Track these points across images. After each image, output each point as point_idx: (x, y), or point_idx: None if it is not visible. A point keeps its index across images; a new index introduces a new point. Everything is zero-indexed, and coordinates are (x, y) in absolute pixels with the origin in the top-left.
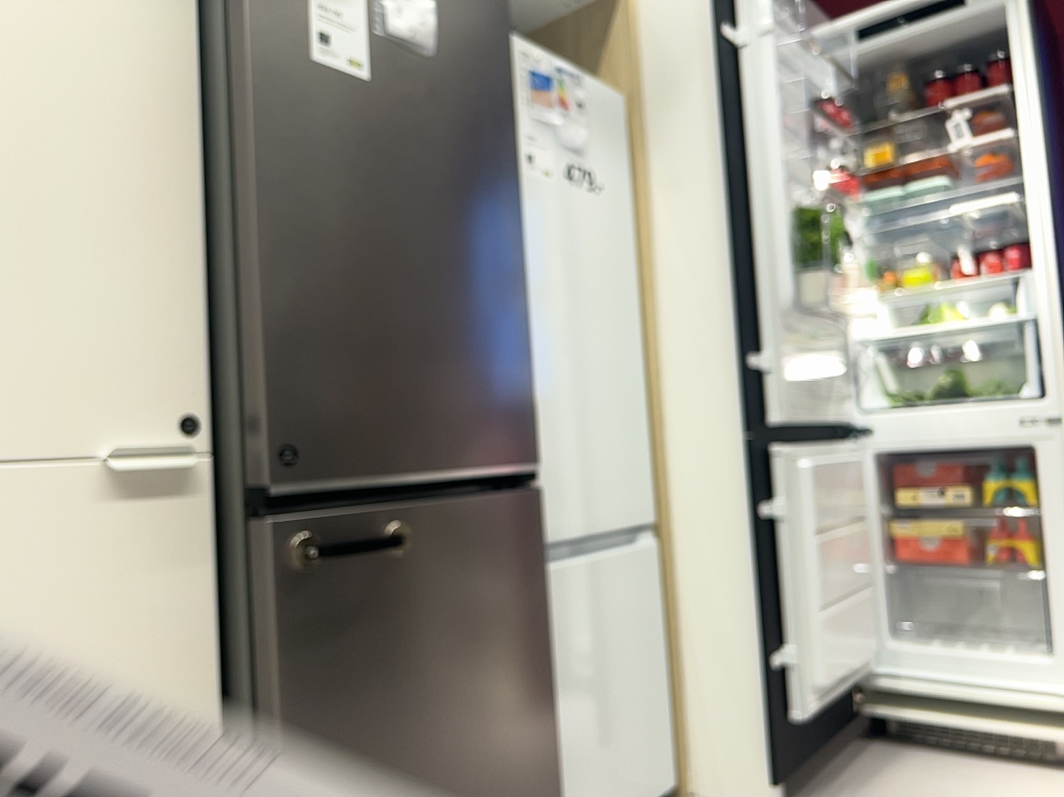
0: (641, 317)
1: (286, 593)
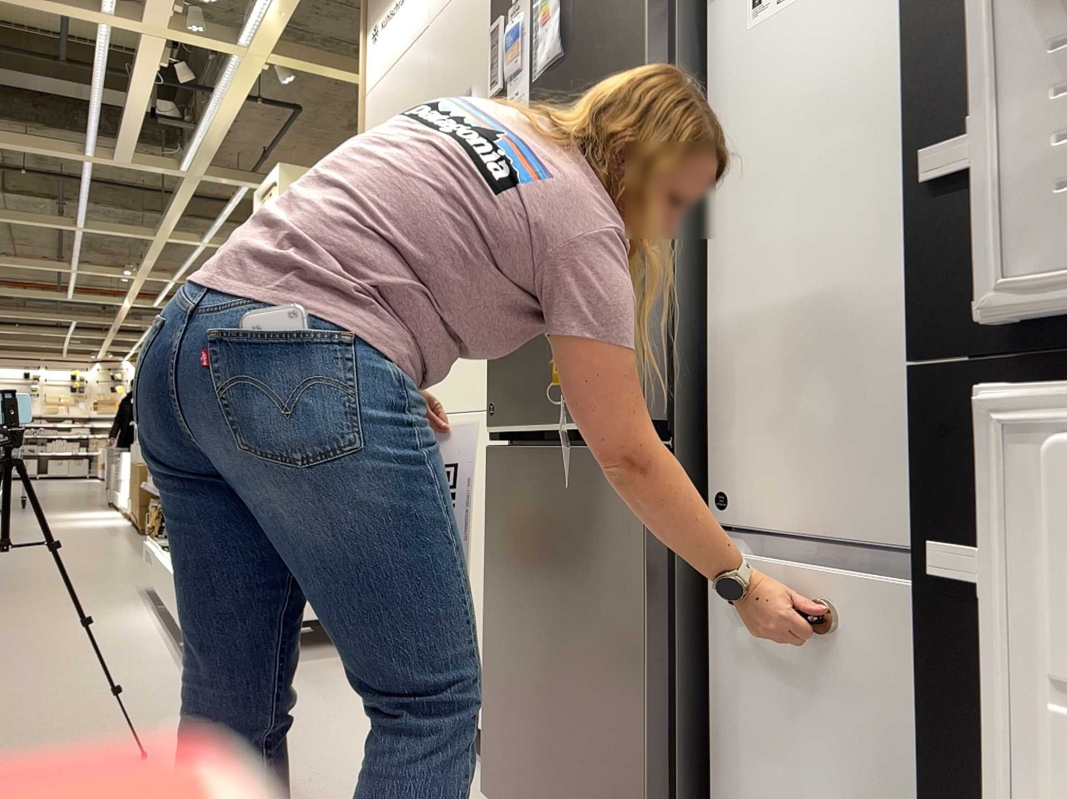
0: None
1: (490, 494)
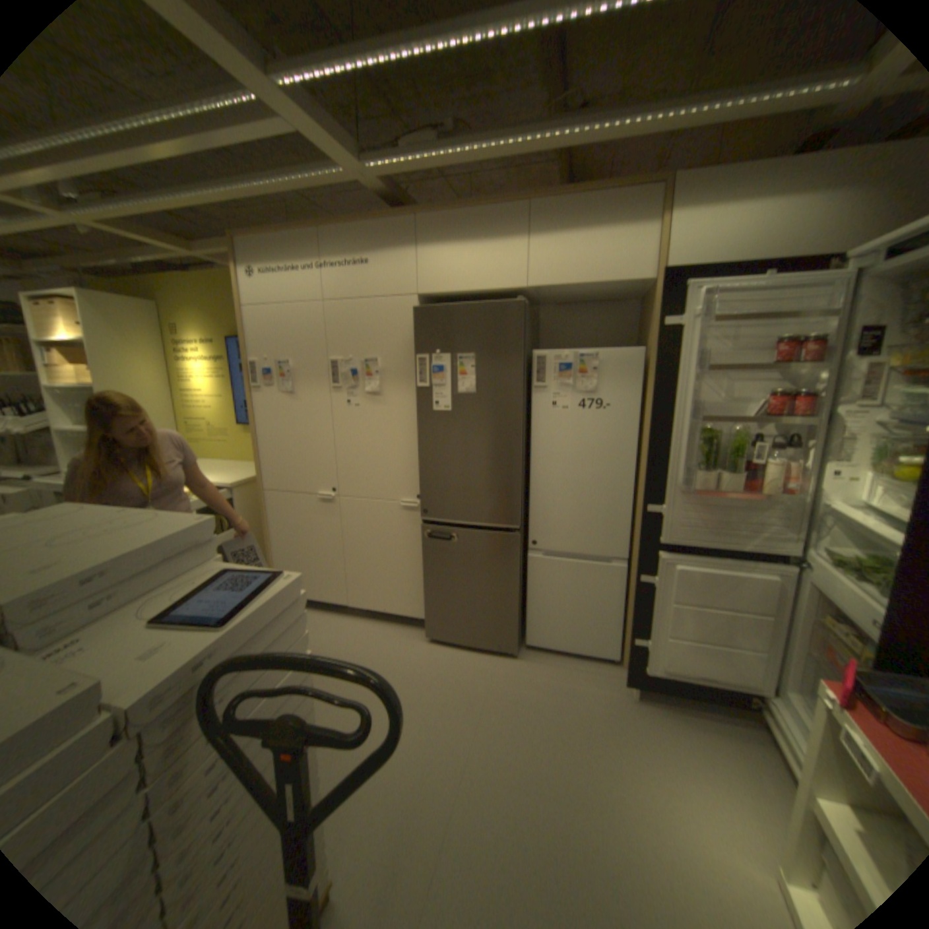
0: (640, 464)
1: (427, 540)
